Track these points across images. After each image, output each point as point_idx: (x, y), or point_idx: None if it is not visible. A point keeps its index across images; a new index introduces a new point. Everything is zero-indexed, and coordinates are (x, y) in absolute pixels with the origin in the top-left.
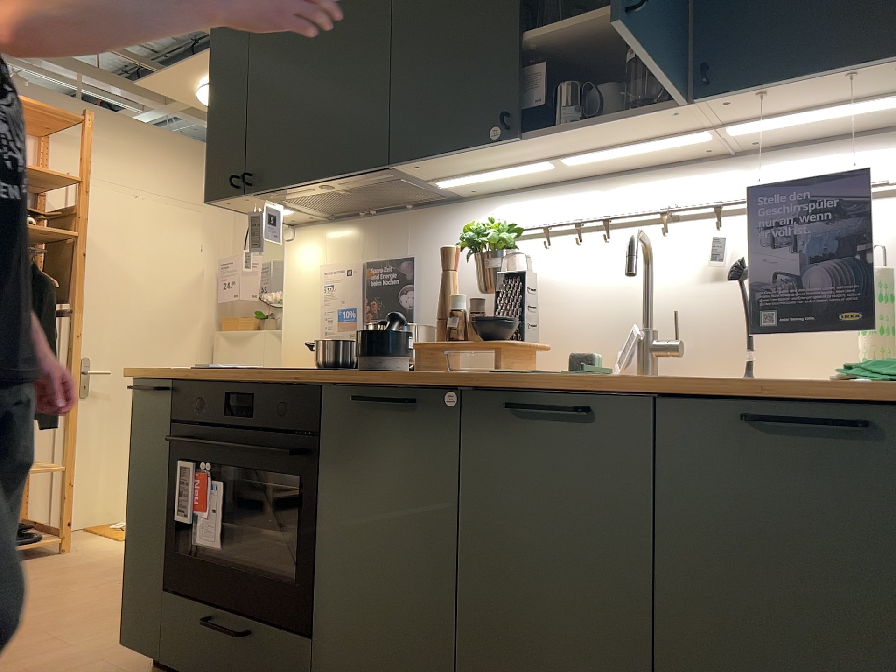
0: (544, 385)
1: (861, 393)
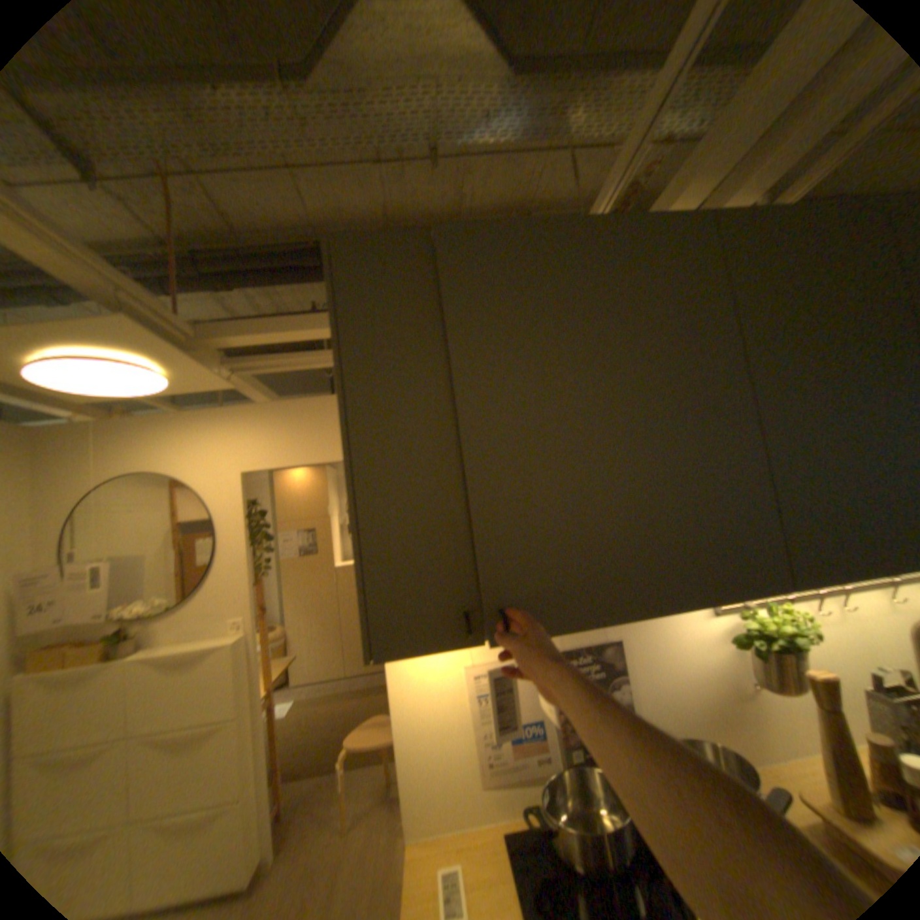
0: None
1: None
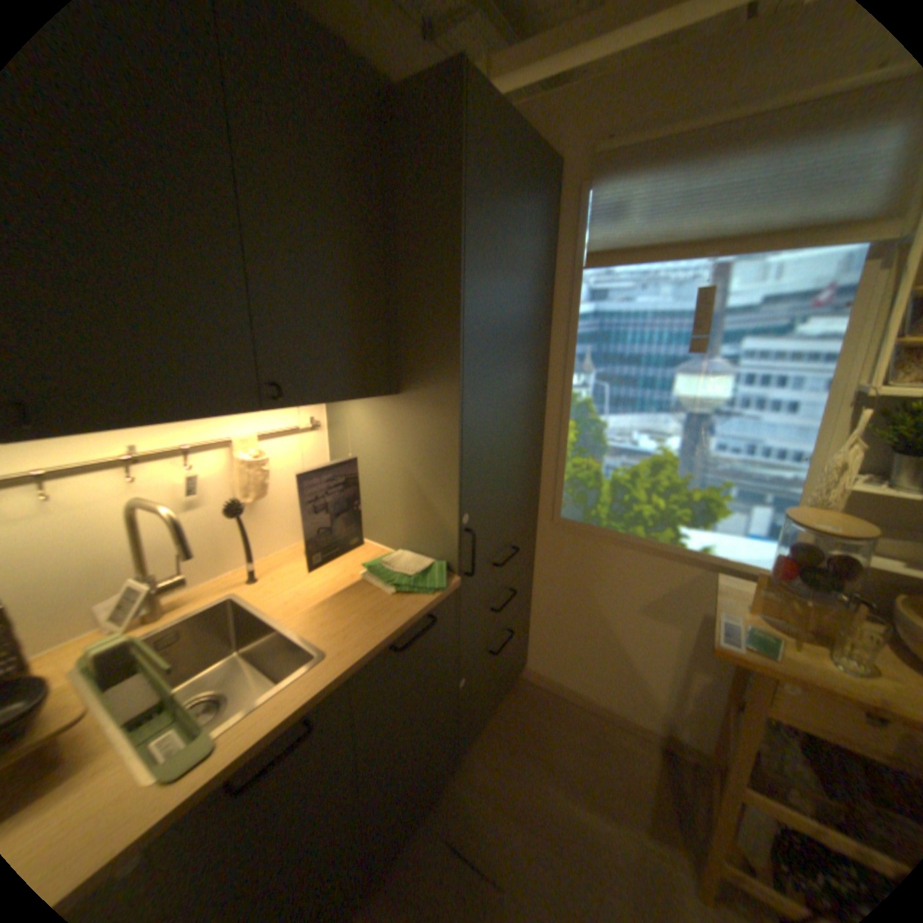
0: (251, 742)
1: (423, 605)
